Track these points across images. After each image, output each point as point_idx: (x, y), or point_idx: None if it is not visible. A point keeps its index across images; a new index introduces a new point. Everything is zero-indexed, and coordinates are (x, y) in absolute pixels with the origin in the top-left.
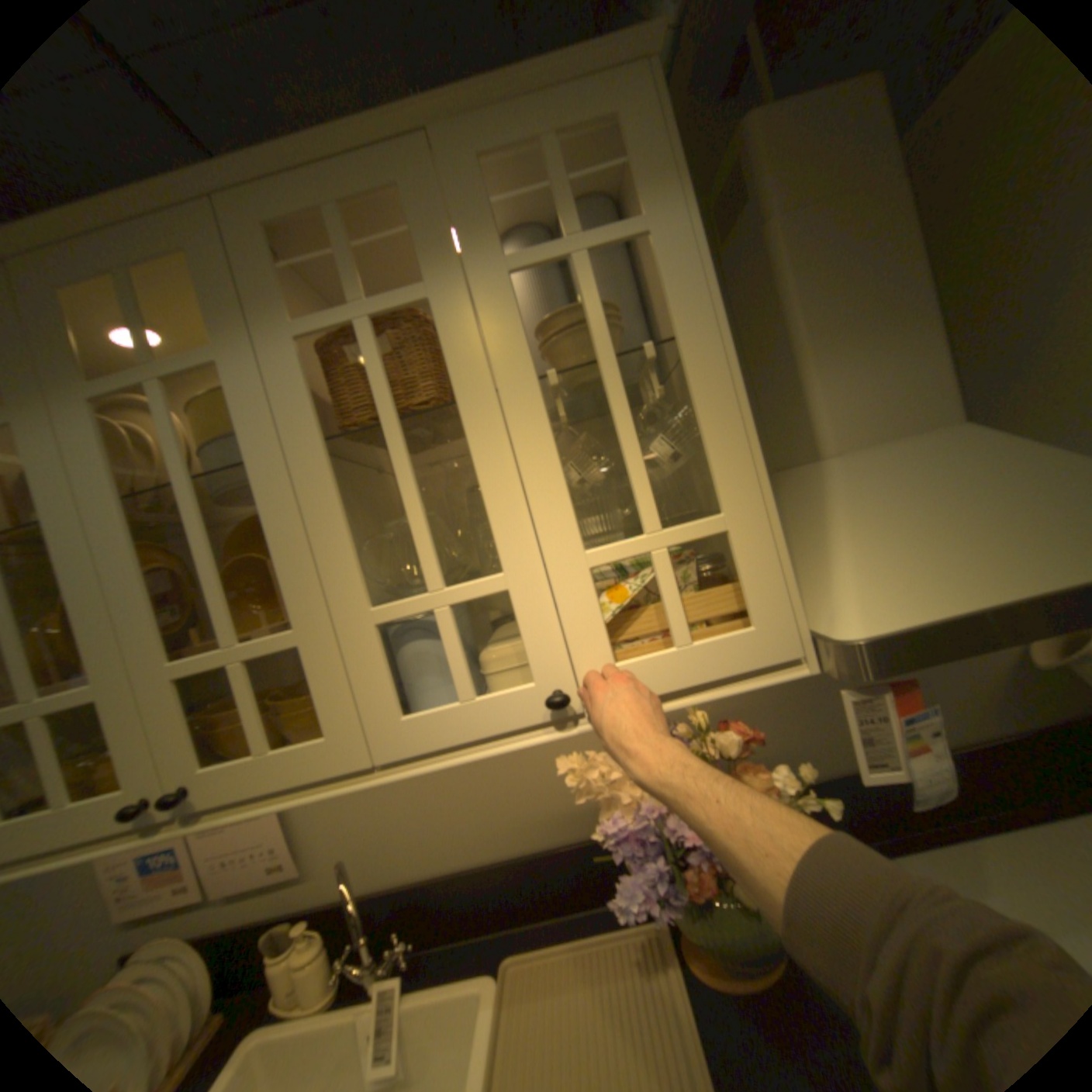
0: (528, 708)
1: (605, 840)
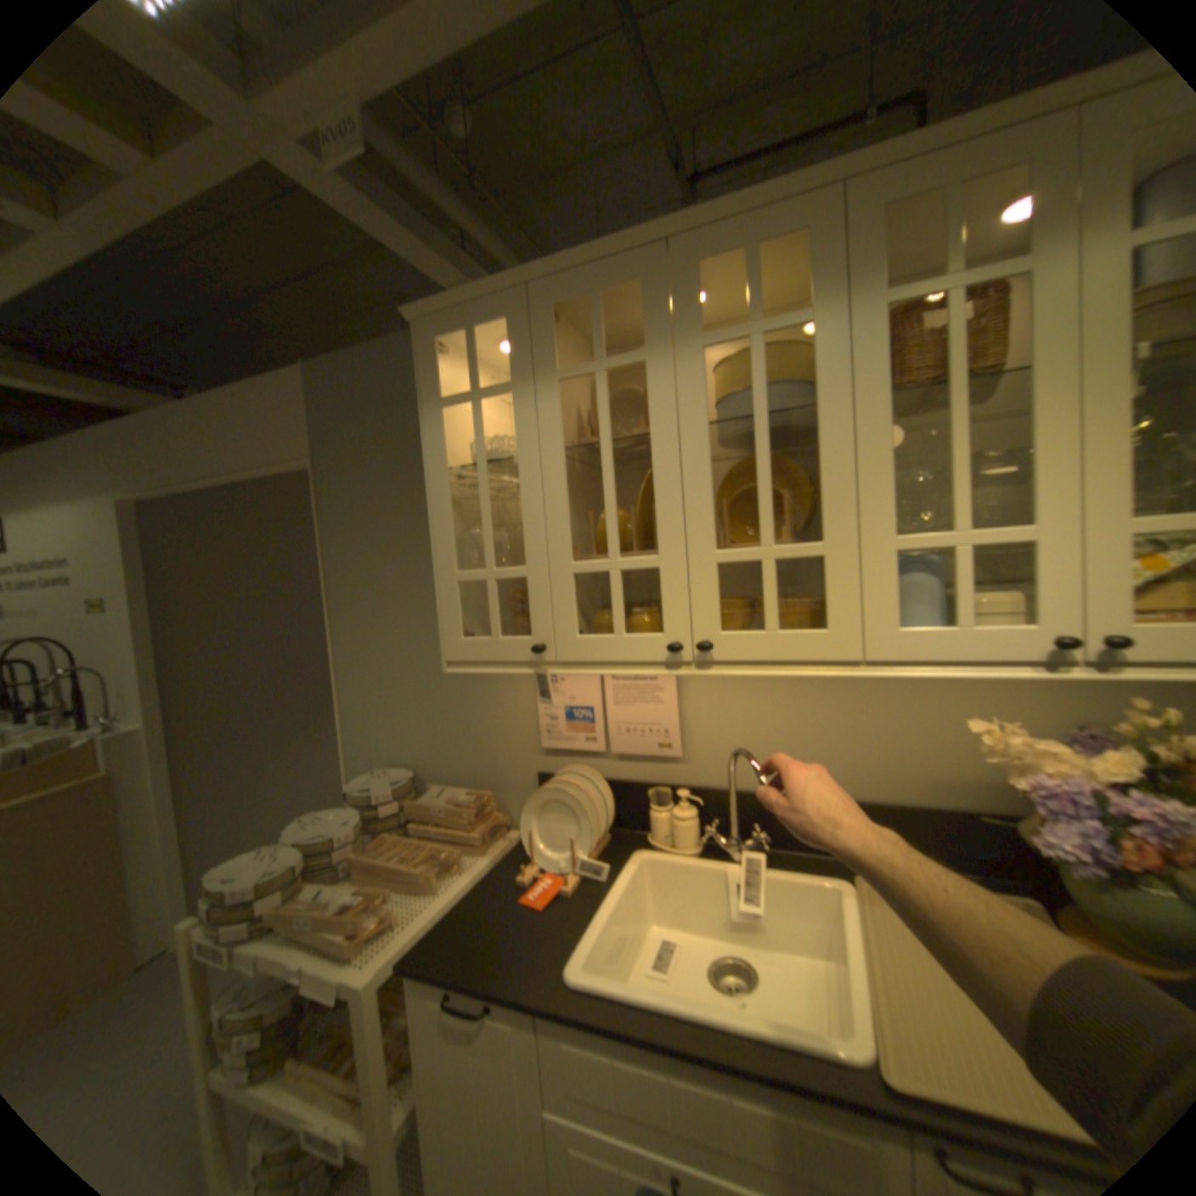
0: (1027, 646)
1: (1027, 795)
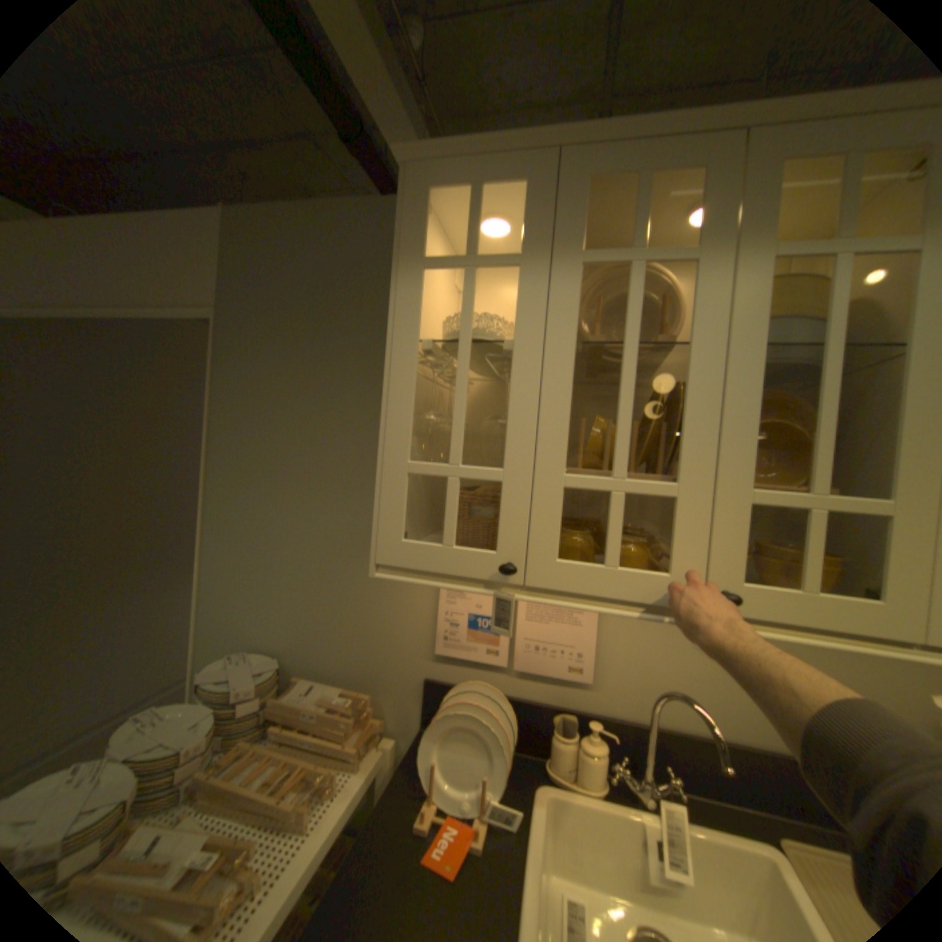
0: None
1: None
